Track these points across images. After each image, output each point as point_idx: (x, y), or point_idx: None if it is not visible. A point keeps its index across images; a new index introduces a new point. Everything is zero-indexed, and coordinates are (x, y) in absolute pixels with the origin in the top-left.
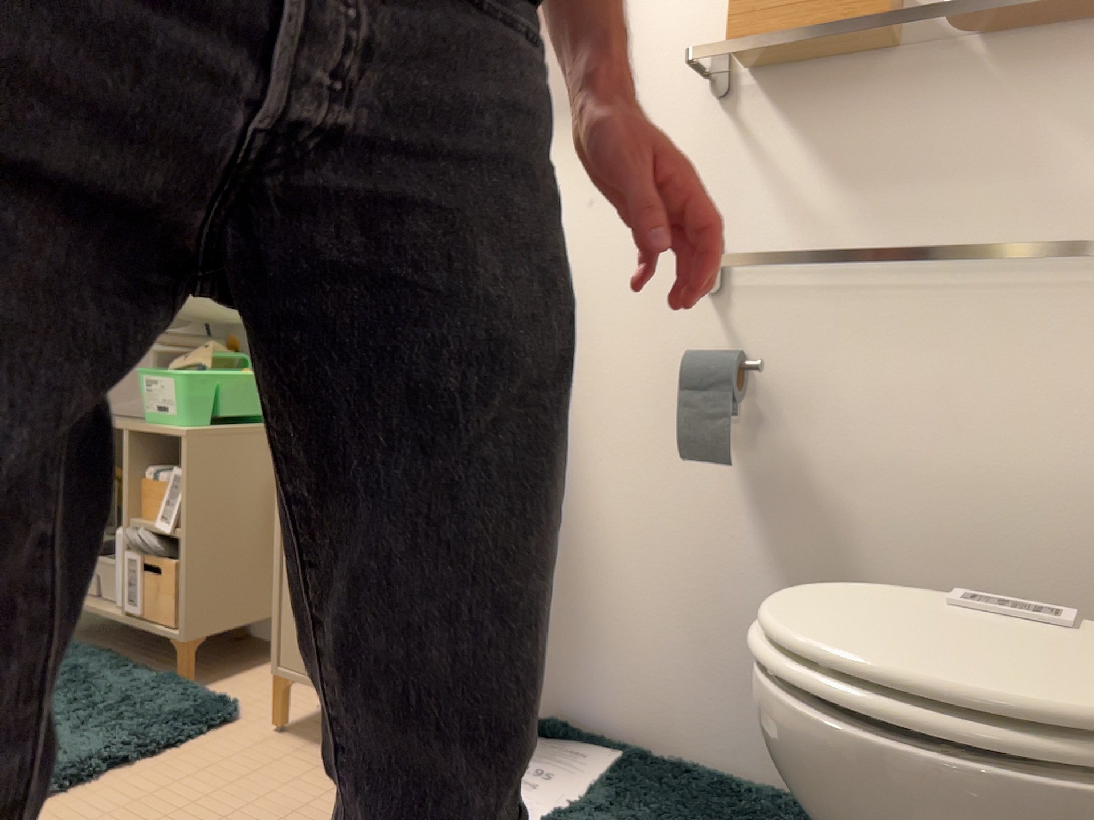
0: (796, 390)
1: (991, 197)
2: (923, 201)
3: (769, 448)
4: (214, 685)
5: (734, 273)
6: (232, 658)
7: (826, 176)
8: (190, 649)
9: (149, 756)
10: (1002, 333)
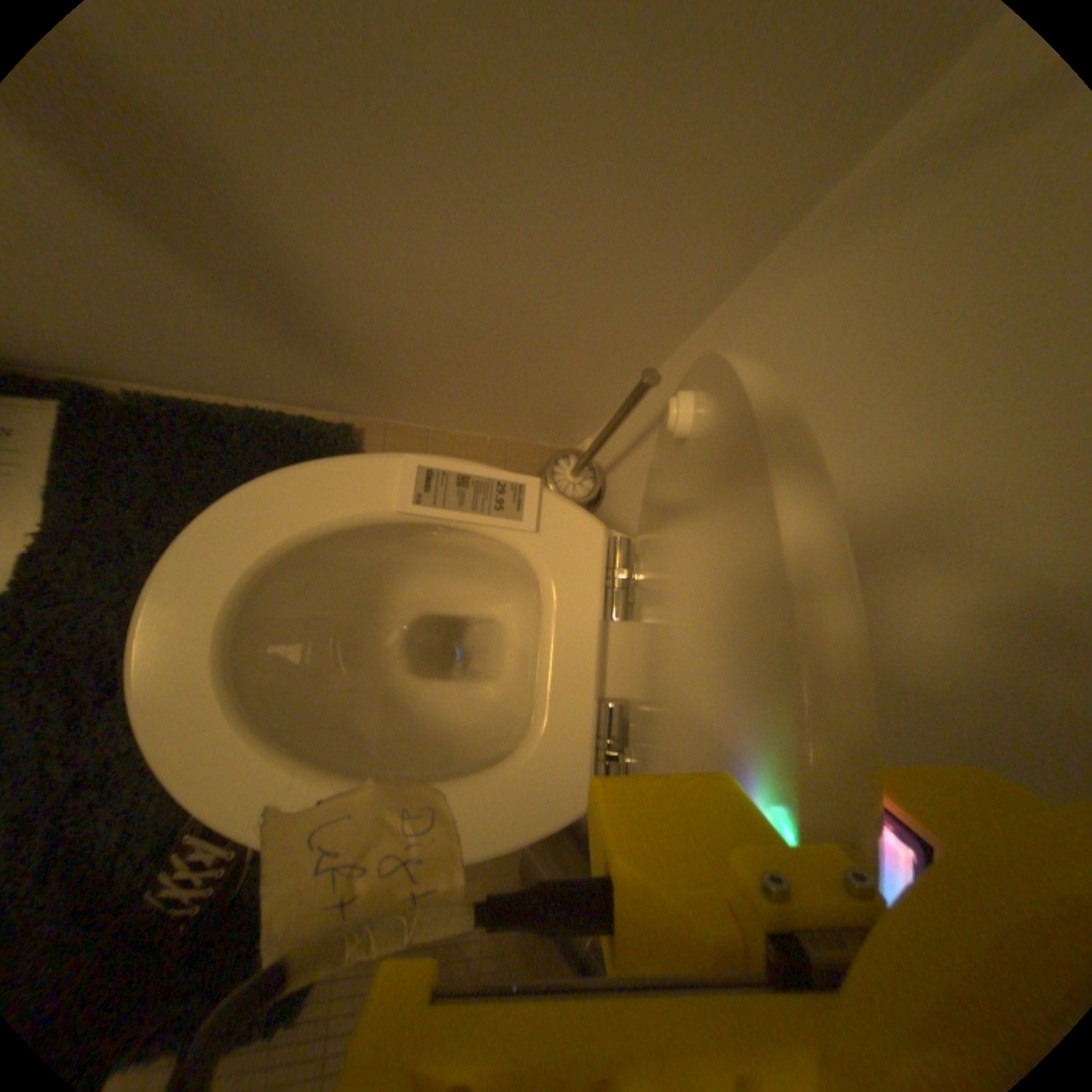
0: None
1: None
2: None
3: None
4: None
5: None
6: None
7: None
8: None
9: None
10: None
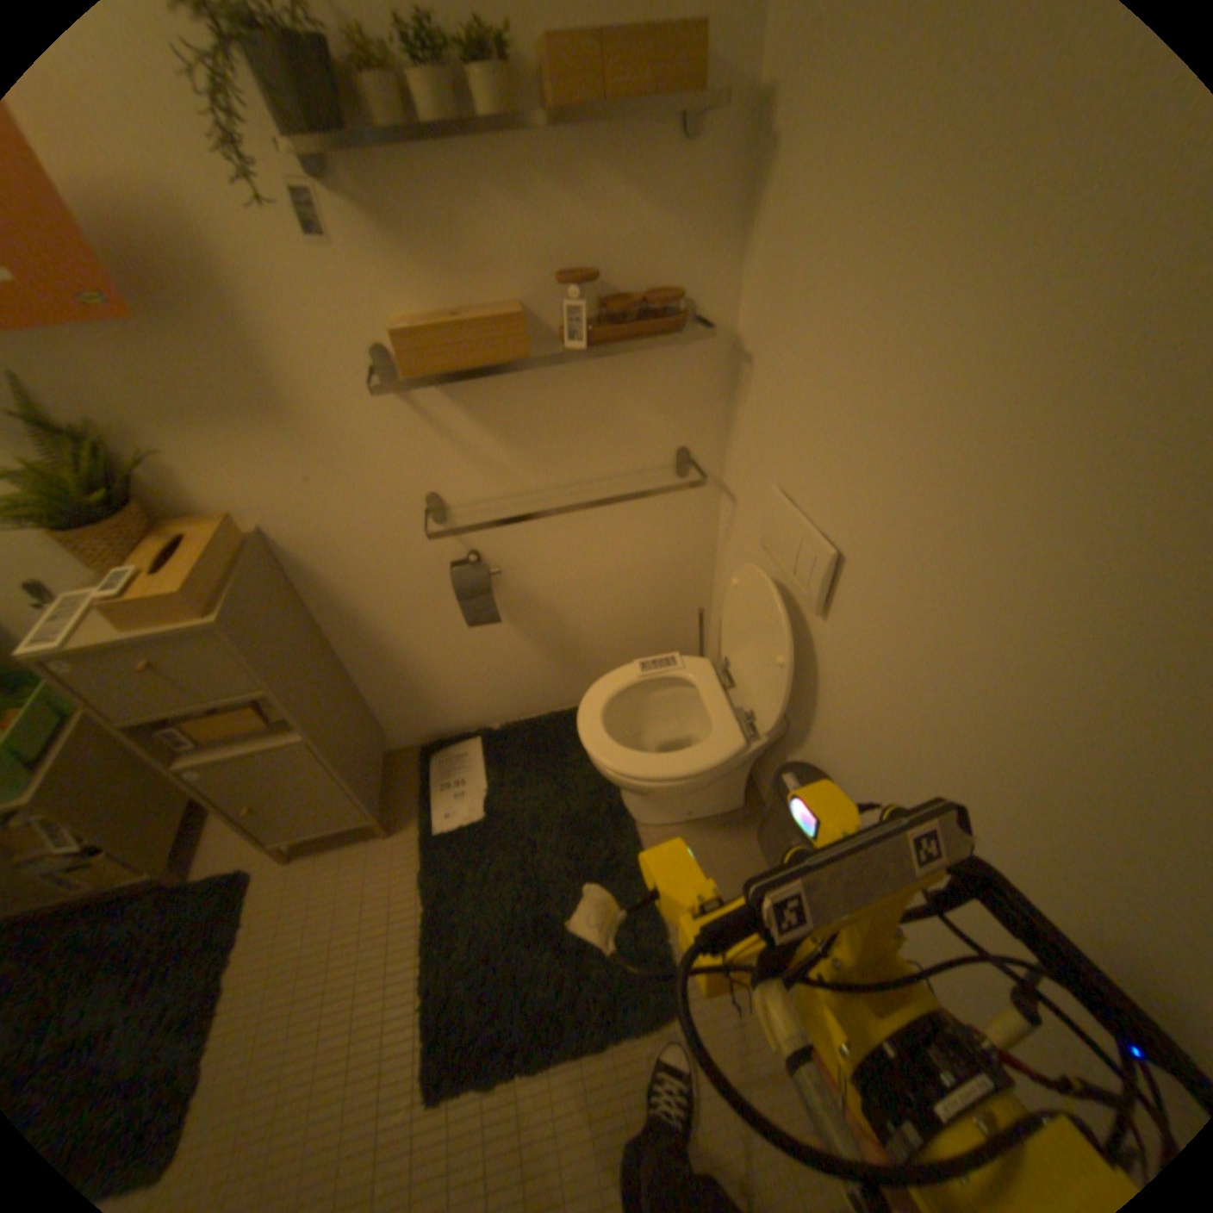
0: (516, 562)
1: (605, 441)
2: (566, 448)
3: (509, 593)
4: (195, 875)
5: (453, 508)
6: (175, 845)
7: (500, 438)
8: (162, 882)
9: (232, 959)
10: (620, 510)
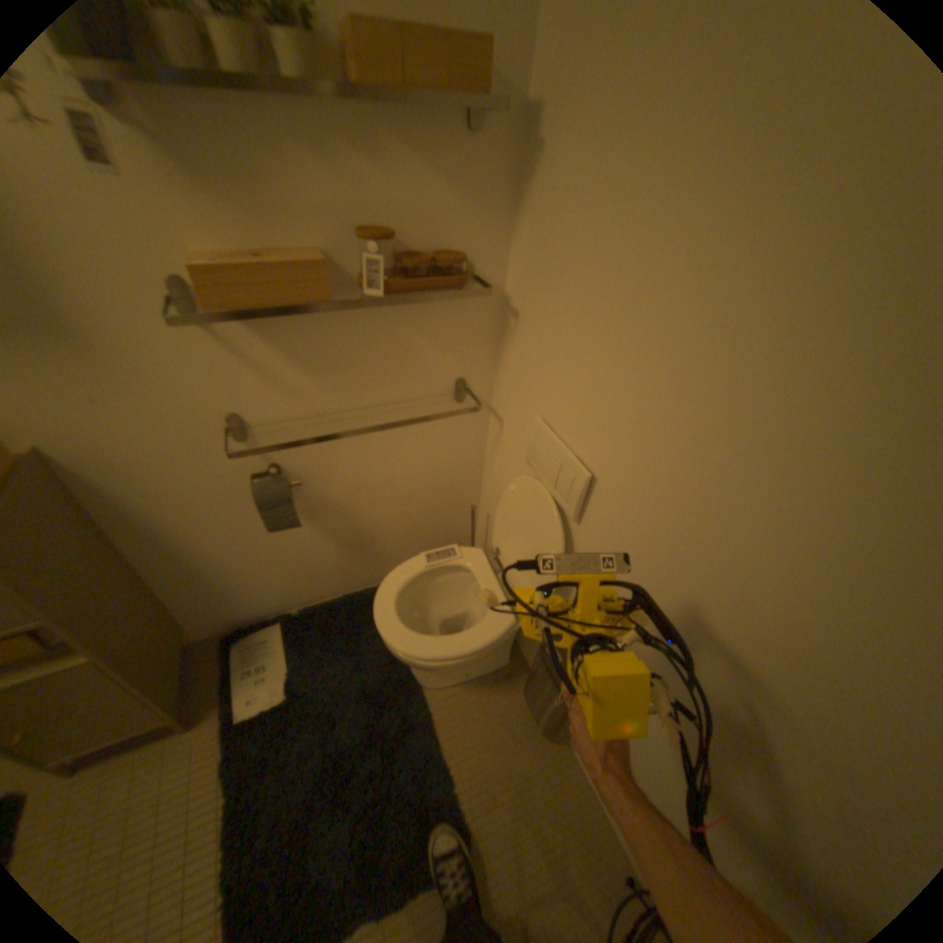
0: (316, 472)
1: (397, 372)
2: (364, 376)
3: (309, 498)
4: None
5: (257, 426)
6: None
7: (303, 366)
8: None
9: None
10: (408, 428)
